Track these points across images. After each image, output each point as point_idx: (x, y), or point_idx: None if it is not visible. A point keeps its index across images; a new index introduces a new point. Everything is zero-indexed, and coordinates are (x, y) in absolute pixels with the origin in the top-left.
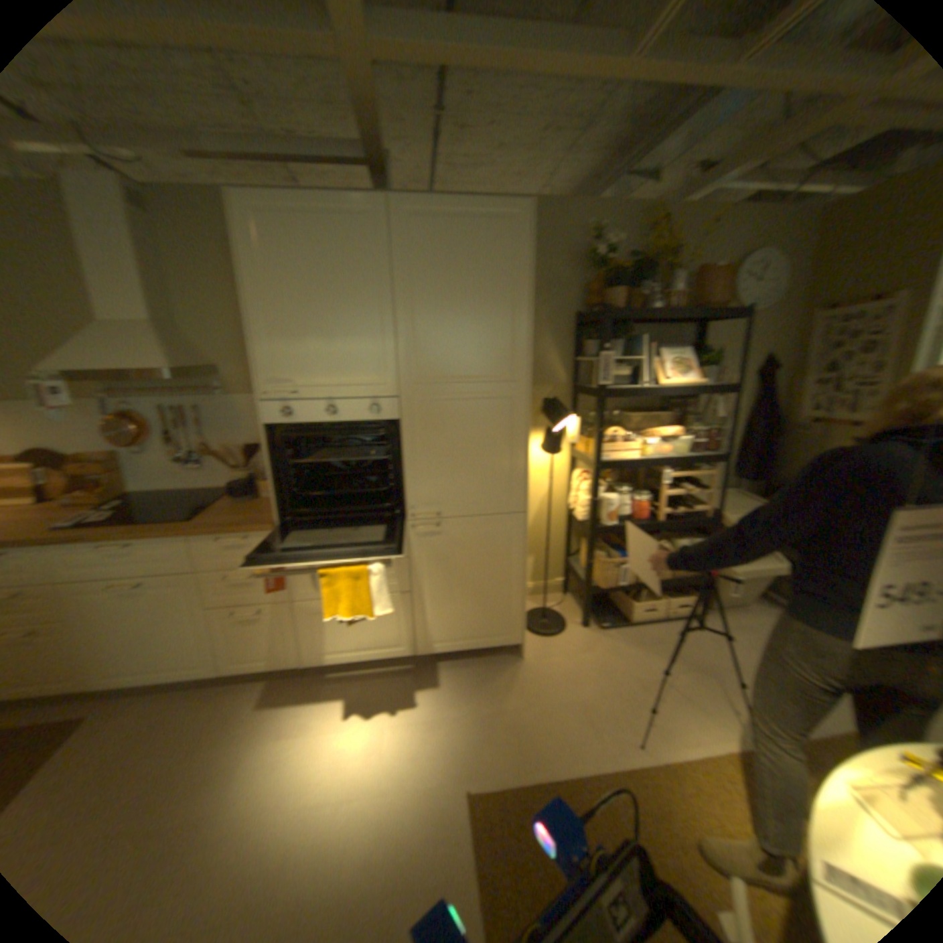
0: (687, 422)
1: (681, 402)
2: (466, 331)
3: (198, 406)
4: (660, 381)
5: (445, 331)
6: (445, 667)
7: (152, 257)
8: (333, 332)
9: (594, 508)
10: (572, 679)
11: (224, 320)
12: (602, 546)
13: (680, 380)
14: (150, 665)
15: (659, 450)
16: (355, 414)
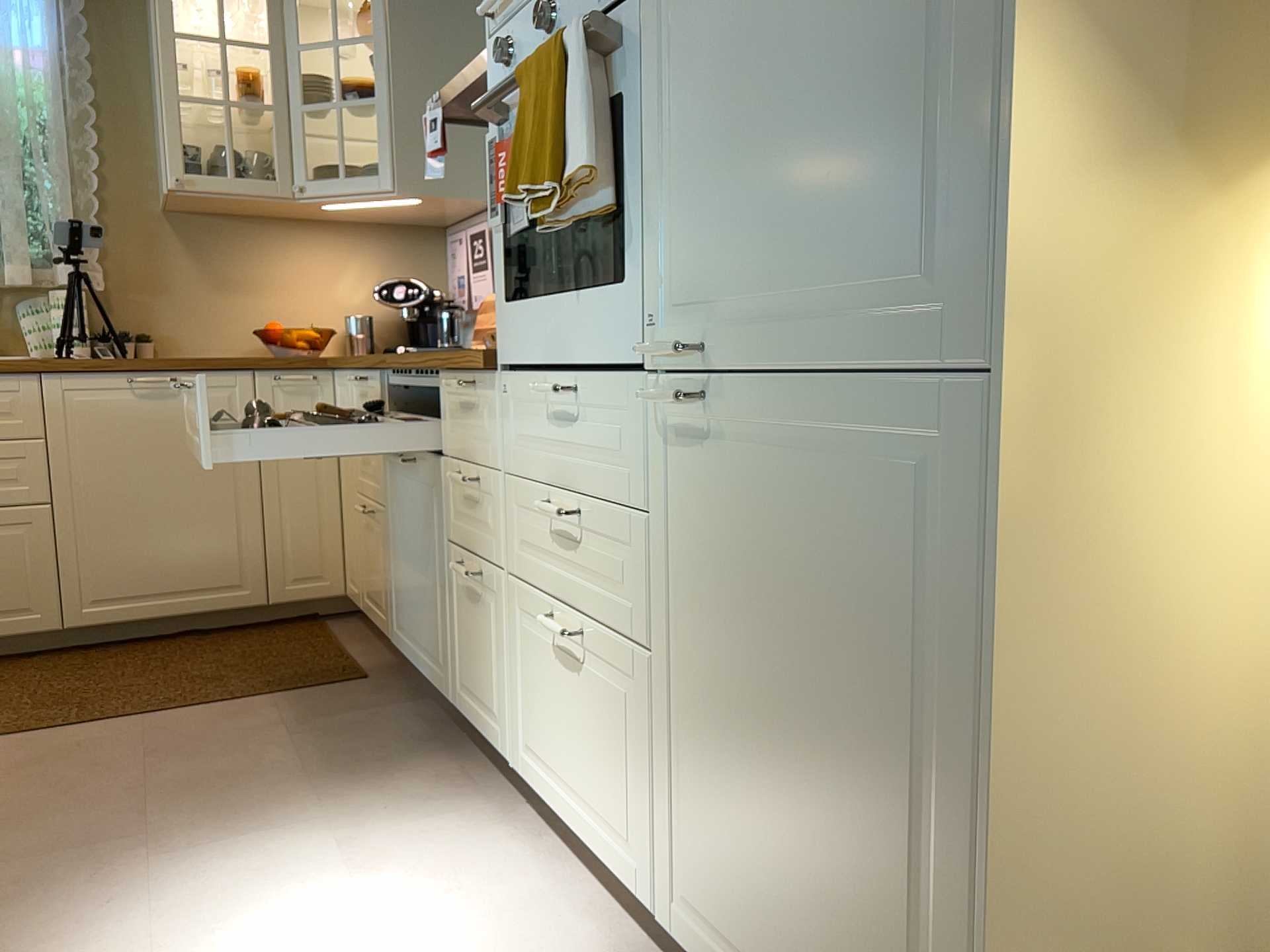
0: None
1: None
2: None
3: None
4: None
5: None
6: None
7: None
8: None
9: None
10: None
11: None
12: None
13: None
14: (419, 628)
15: None
16: None
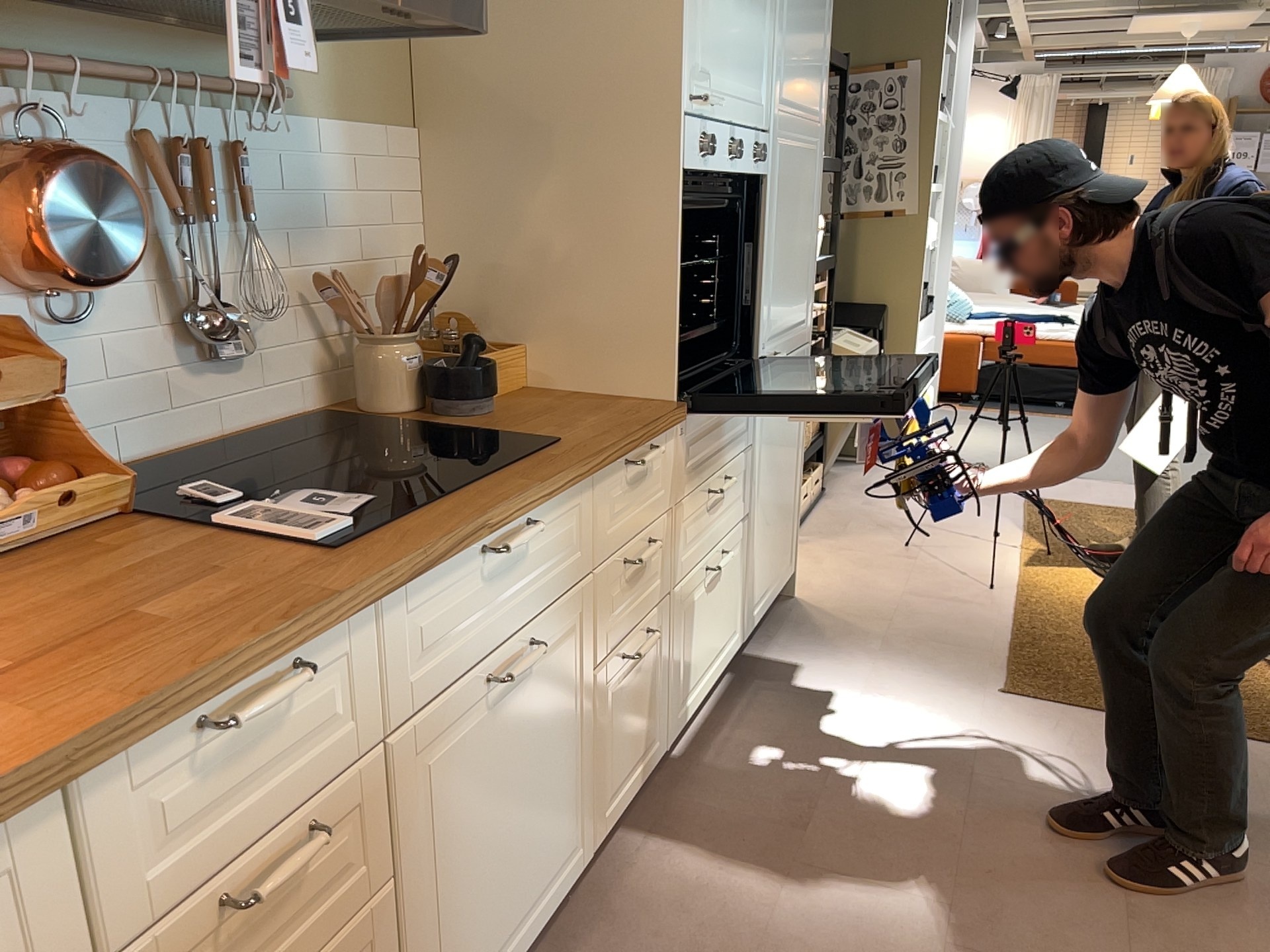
0: None
1: None
2: (807, 35)
3: (254, 147)
4: None
5: (799, 30)
6: (755, 648)
7: None
8: None
9: None
10: (860, 582)
11: None
12: None
13: None
14: (525, 885)
15: None
16: (747, 163)
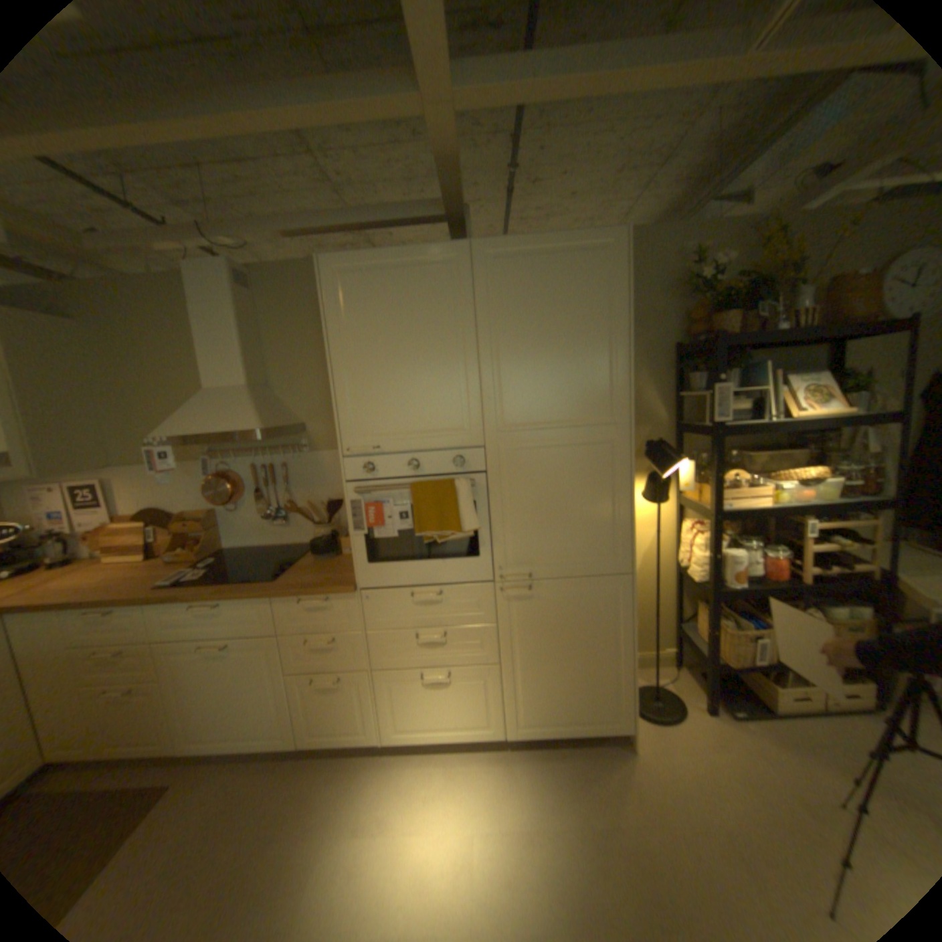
0: (832, 460)
1: (820, 436)
2: (559, 371)
3: (291, 463)
4: (795, 413)
5: (536, 373)
6: (543, 757)
7: (256, 328)
8: (419, 383)
9: (717, 567)
10: (709, 791)
11: (317, 380)
12: (729, 614)
13: (822, 410)
14: (236, 731)
15: (801, 496)
16: (441, 467)
